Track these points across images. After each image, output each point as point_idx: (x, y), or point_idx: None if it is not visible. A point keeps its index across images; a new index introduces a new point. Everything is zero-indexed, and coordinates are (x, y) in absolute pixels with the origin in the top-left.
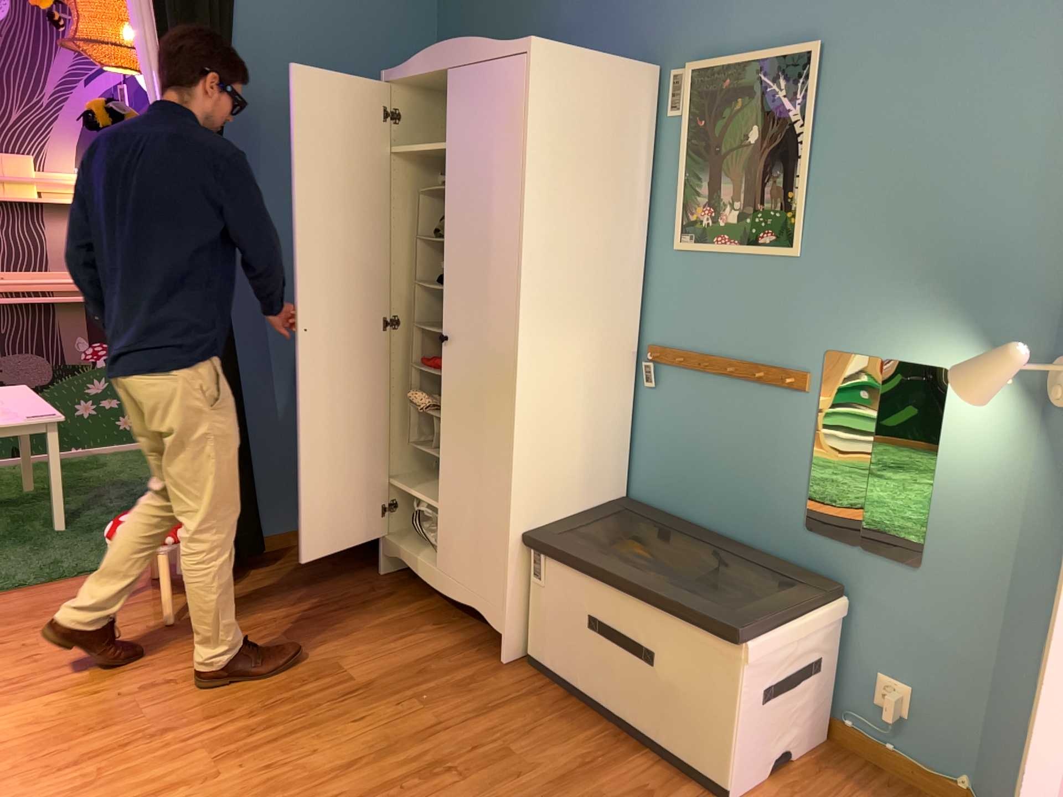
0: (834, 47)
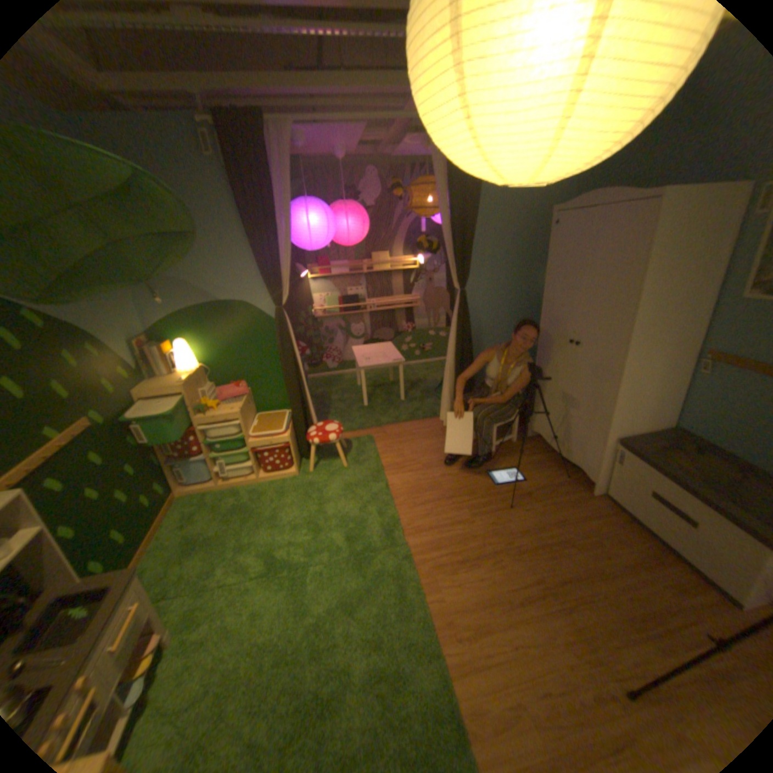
0: None
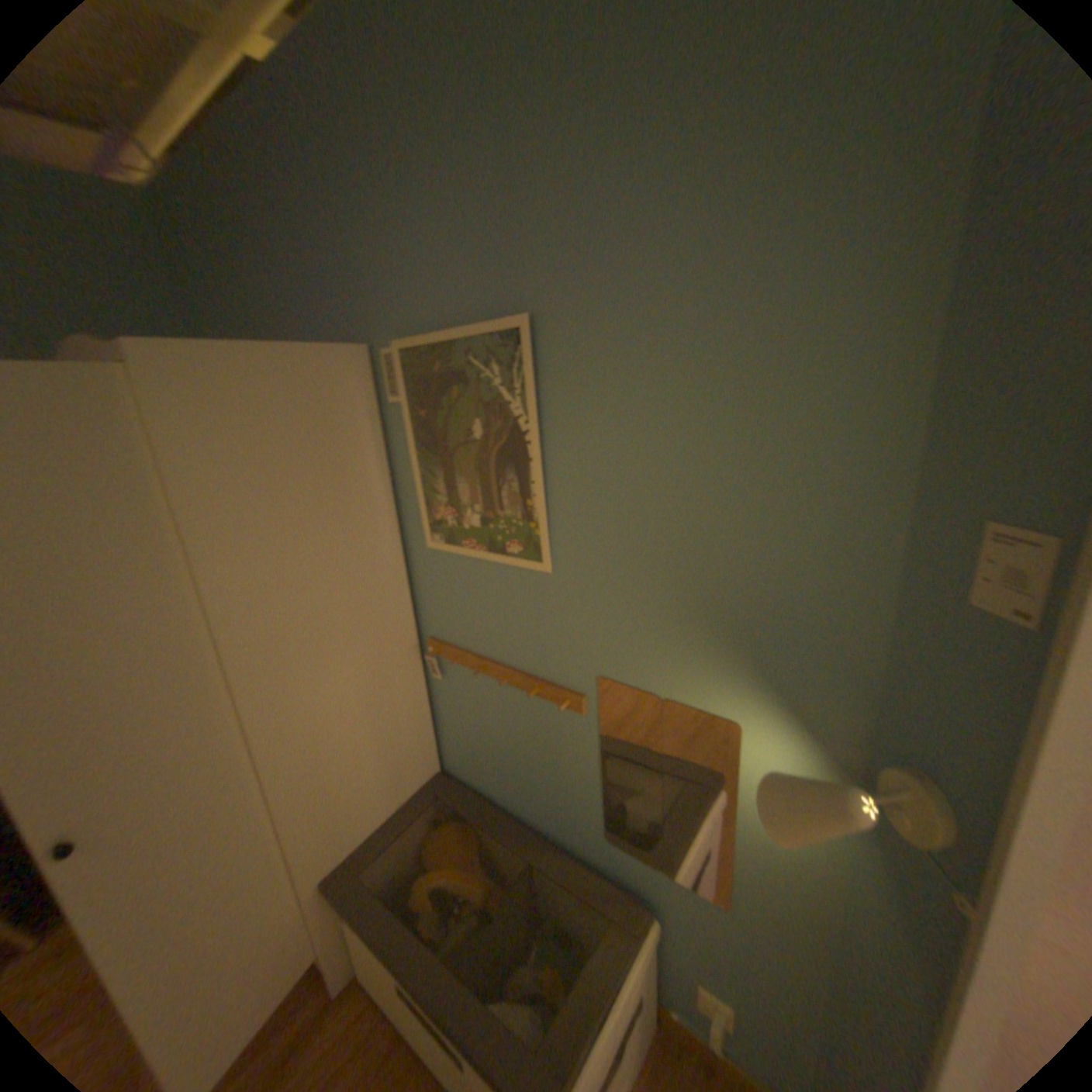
0: (547, 315)
